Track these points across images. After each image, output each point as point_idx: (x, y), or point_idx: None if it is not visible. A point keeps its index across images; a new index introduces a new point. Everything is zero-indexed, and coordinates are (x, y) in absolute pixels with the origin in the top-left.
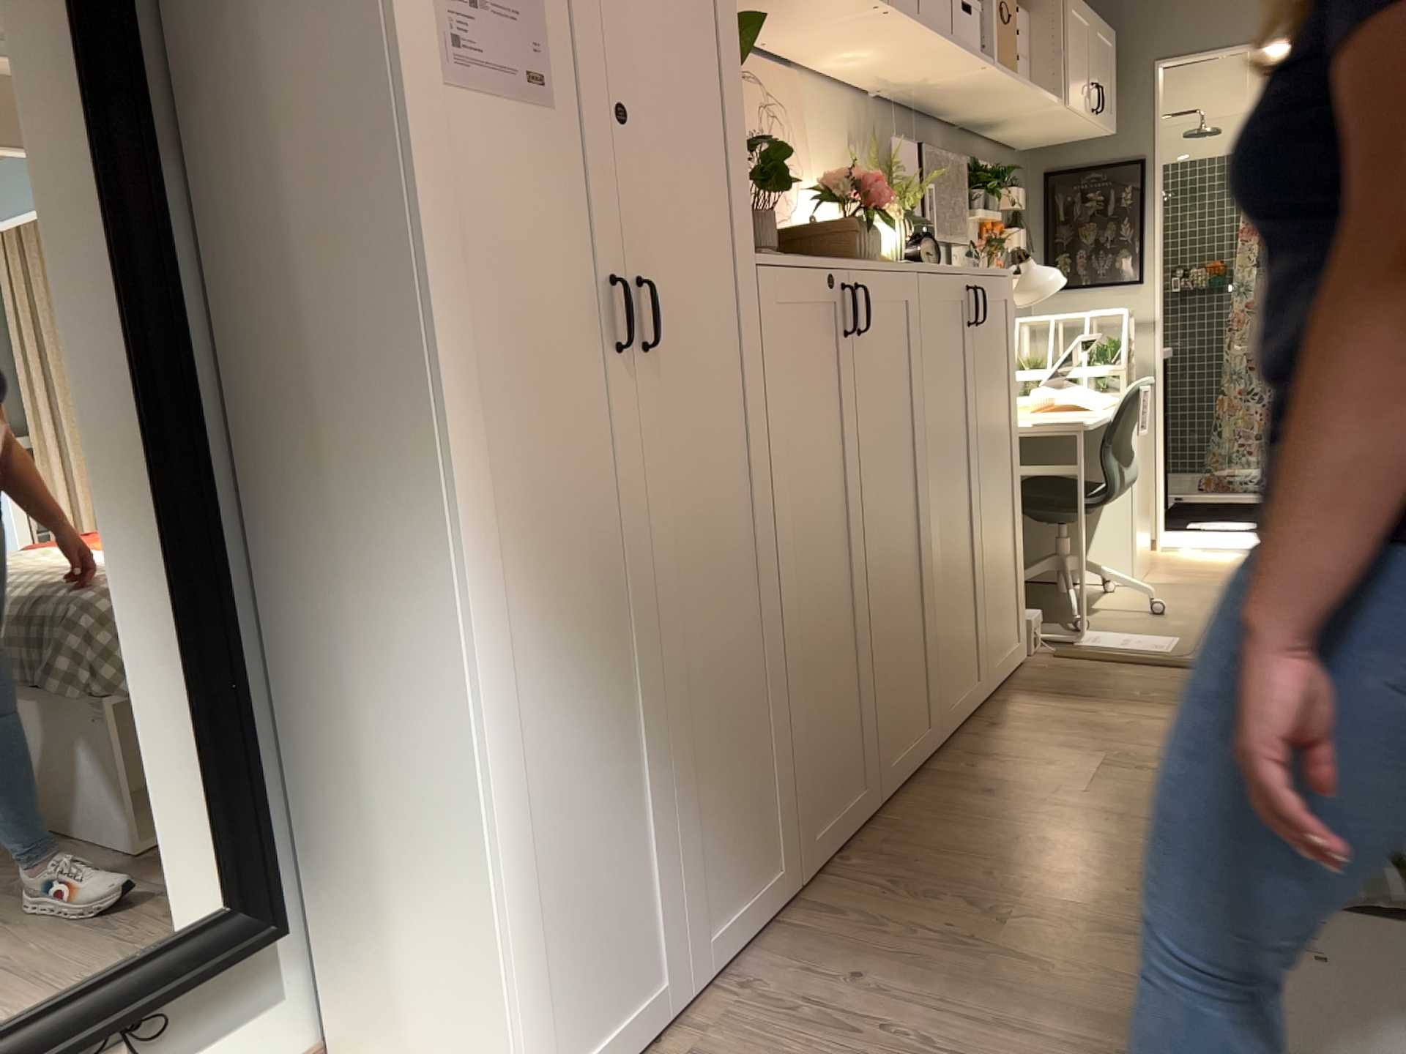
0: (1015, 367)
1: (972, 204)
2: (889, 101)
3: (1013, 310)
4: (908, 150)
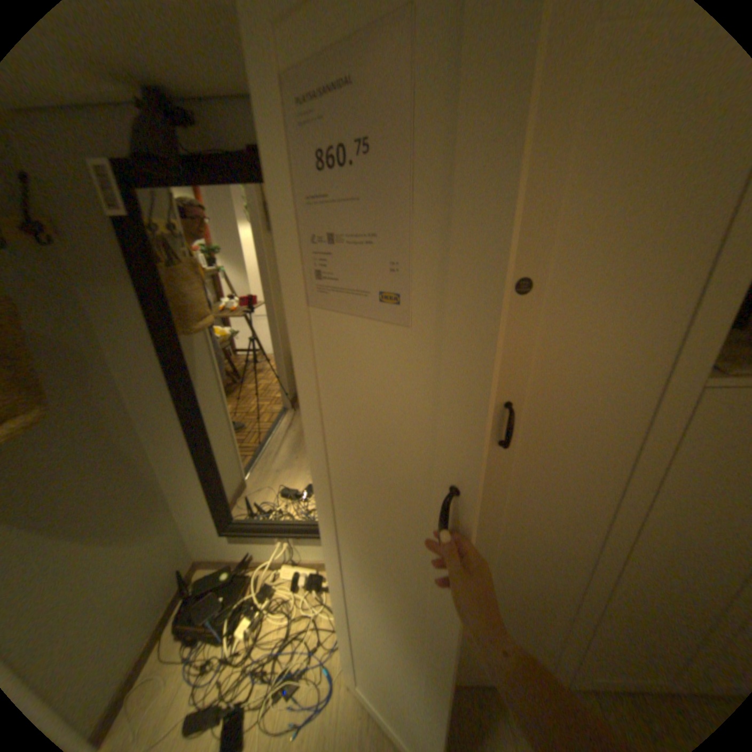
0: None
1: None
2: None
3: None
4: None
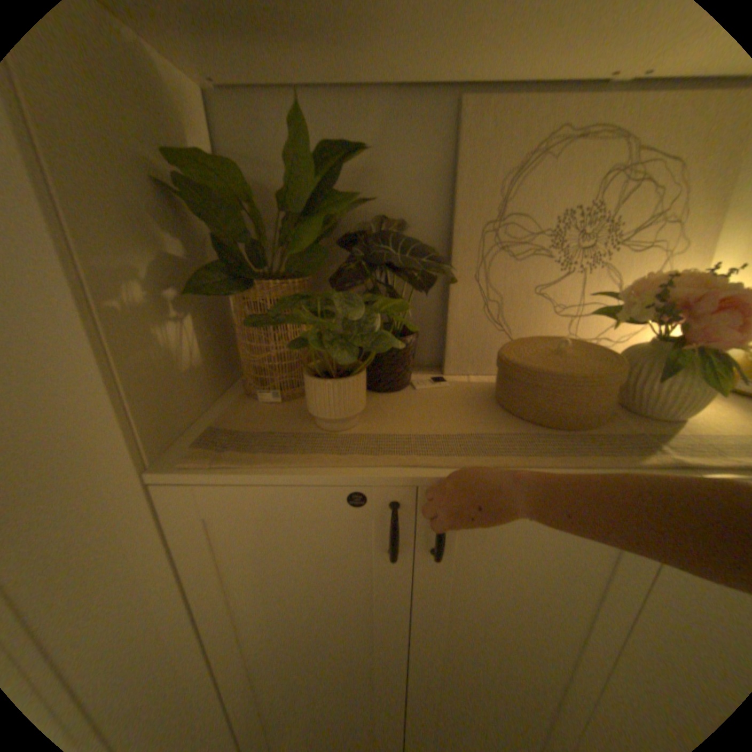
0: None
1: None
2: None
3: None
4: None
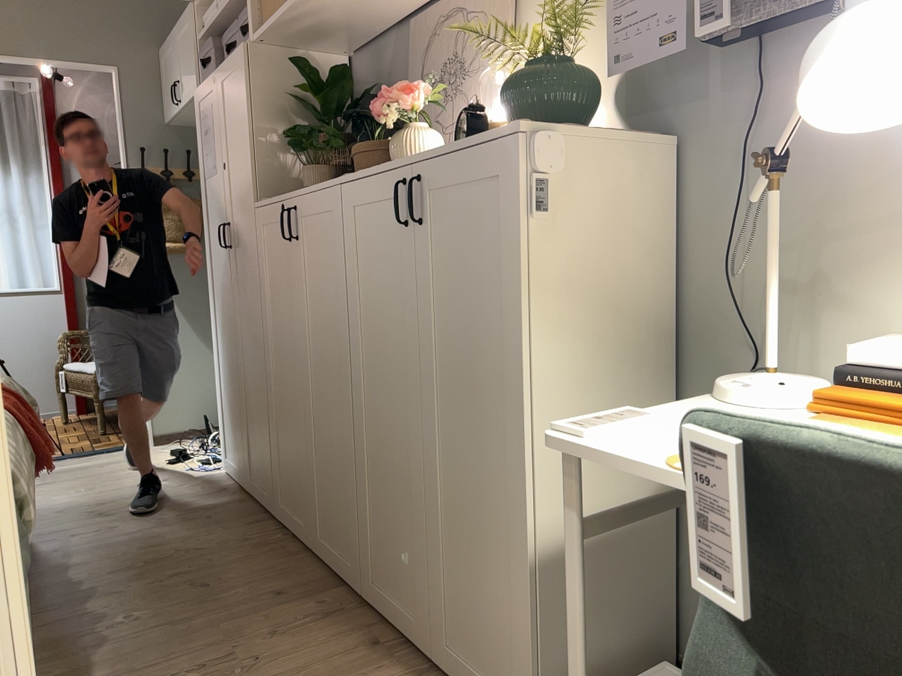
0: (519, 287)
1: None
2: None
3: (517, 193)
4: None
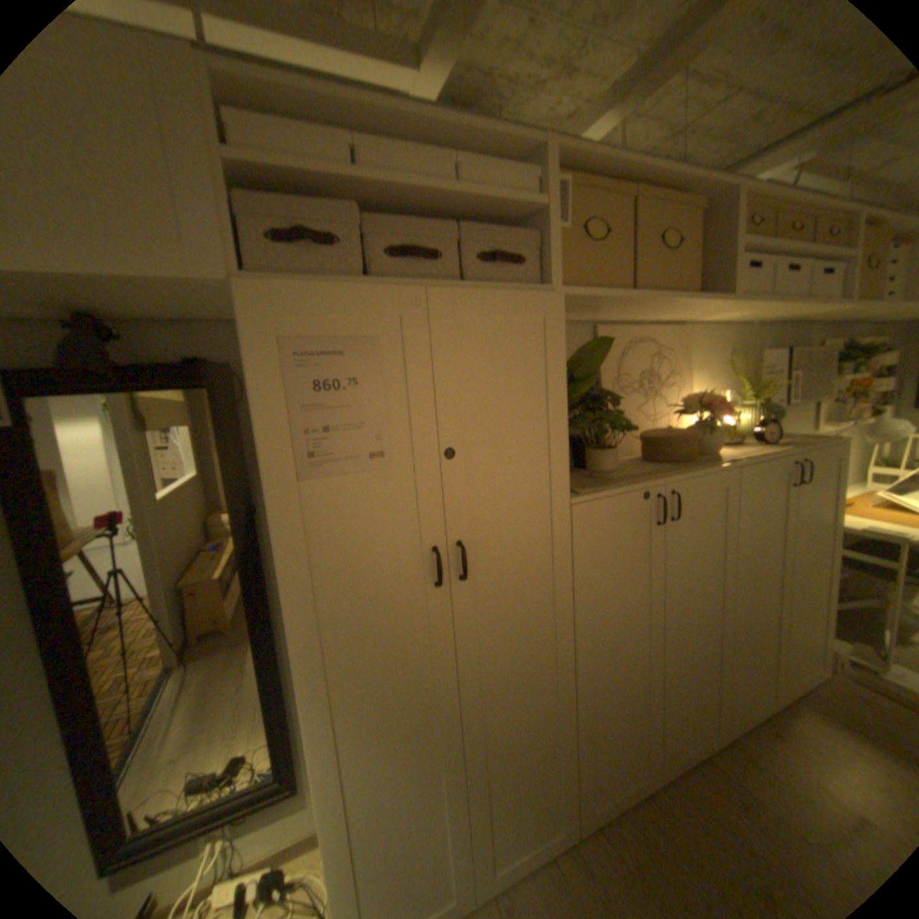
0: (844, 500)
1: (845, 368)
2: (771, 322)
3: (847, 465)
4: (786, 346)
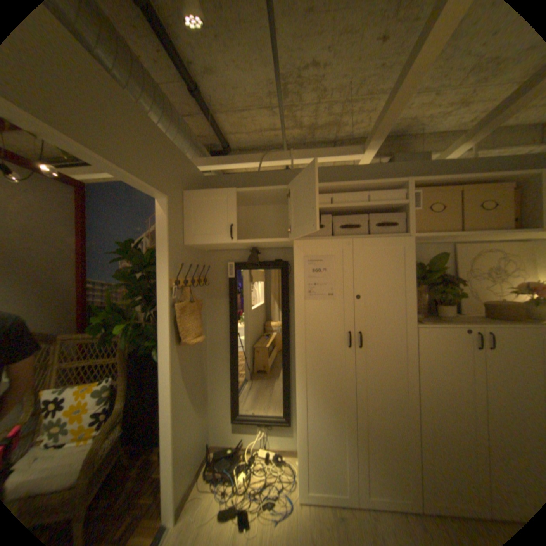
0: None
1: None
2: None
3: None
4: None
